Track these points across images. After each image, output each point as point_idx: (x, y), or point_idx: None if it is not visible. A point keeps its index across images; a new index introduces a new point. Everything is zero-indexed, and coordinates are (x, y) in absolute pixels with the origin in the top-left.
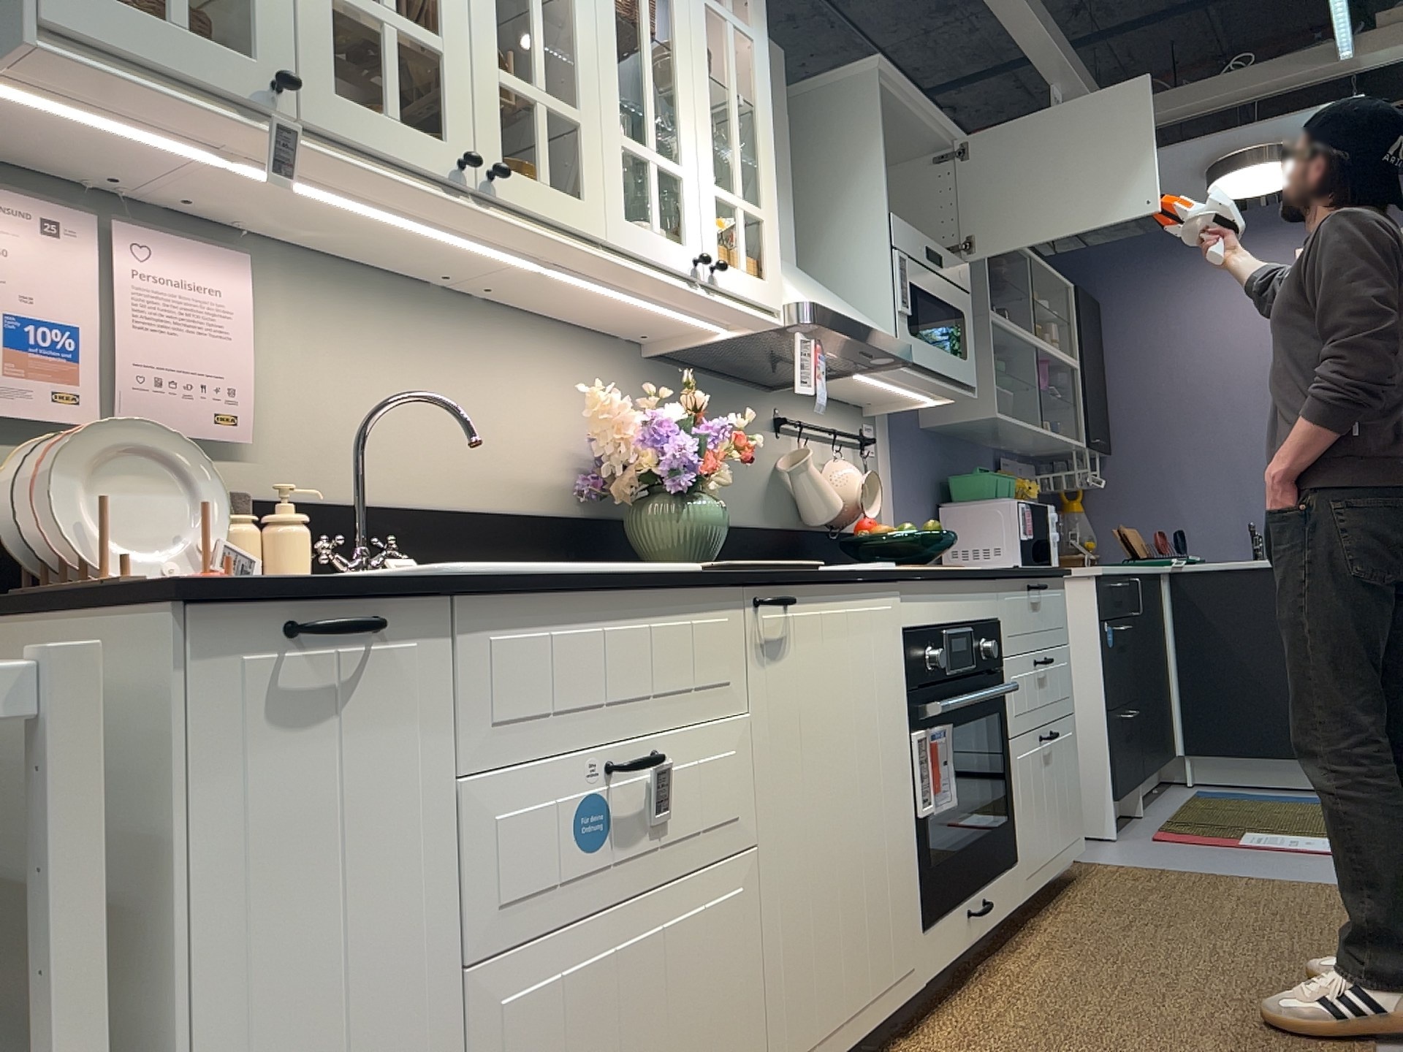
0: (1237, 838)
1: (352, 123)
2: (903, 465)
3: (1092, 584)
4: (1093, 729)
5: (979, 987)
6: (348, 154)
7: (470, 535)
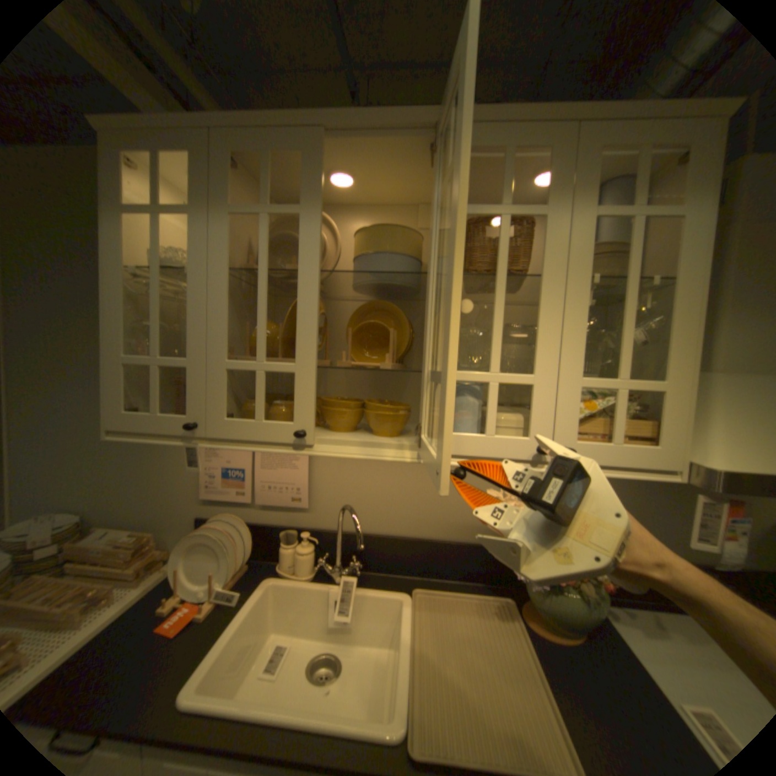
0: None
1: (234, 429)
2: None
3: None
4: None
5: None
6: (236, 443)
7: (423, 552)
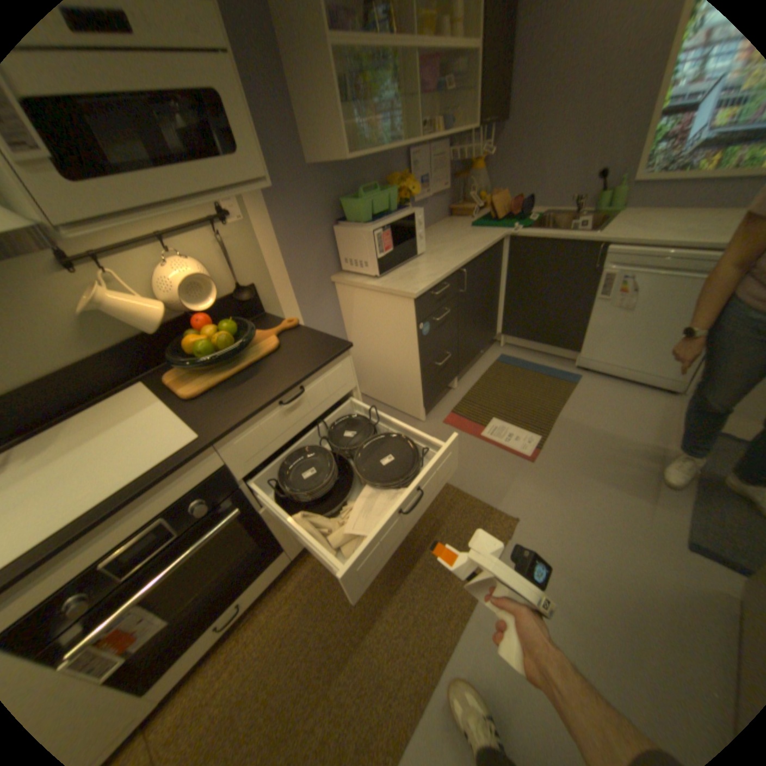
0: (483, 427)
1: None
2: (280, 212)
3: (410, 301)
4: (412, 377)
5: (231, 644)
6: None
7: None
